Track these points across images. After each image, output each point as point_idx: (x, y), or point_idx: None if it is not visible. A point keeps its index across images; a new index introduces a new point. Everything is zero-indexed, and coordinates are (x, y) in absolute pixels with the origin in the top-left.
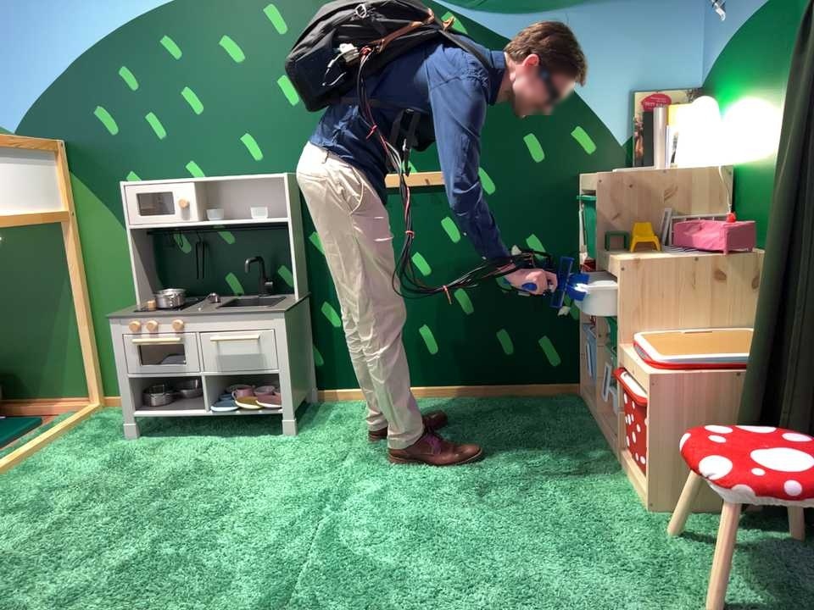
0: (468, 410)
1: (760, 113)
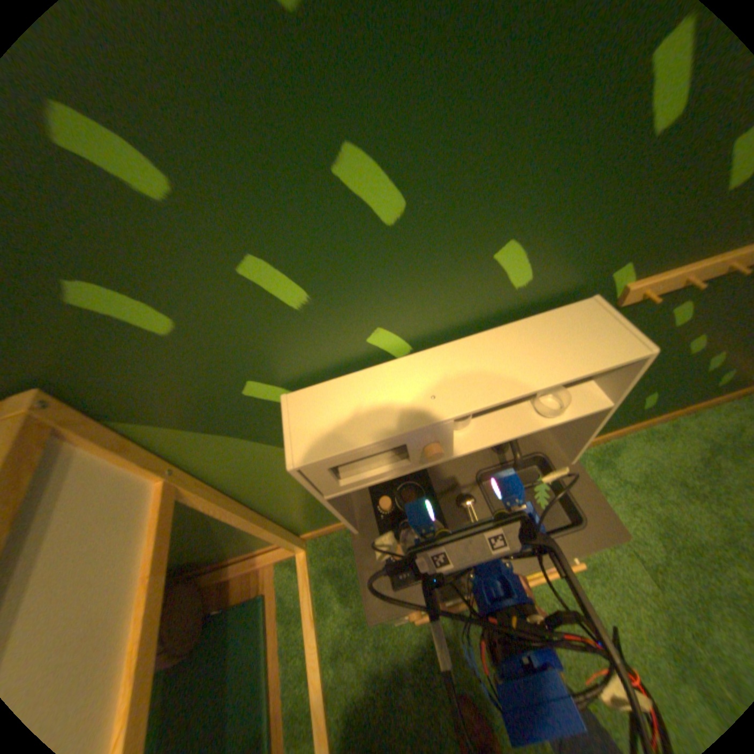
0: (686, 455)
1: None
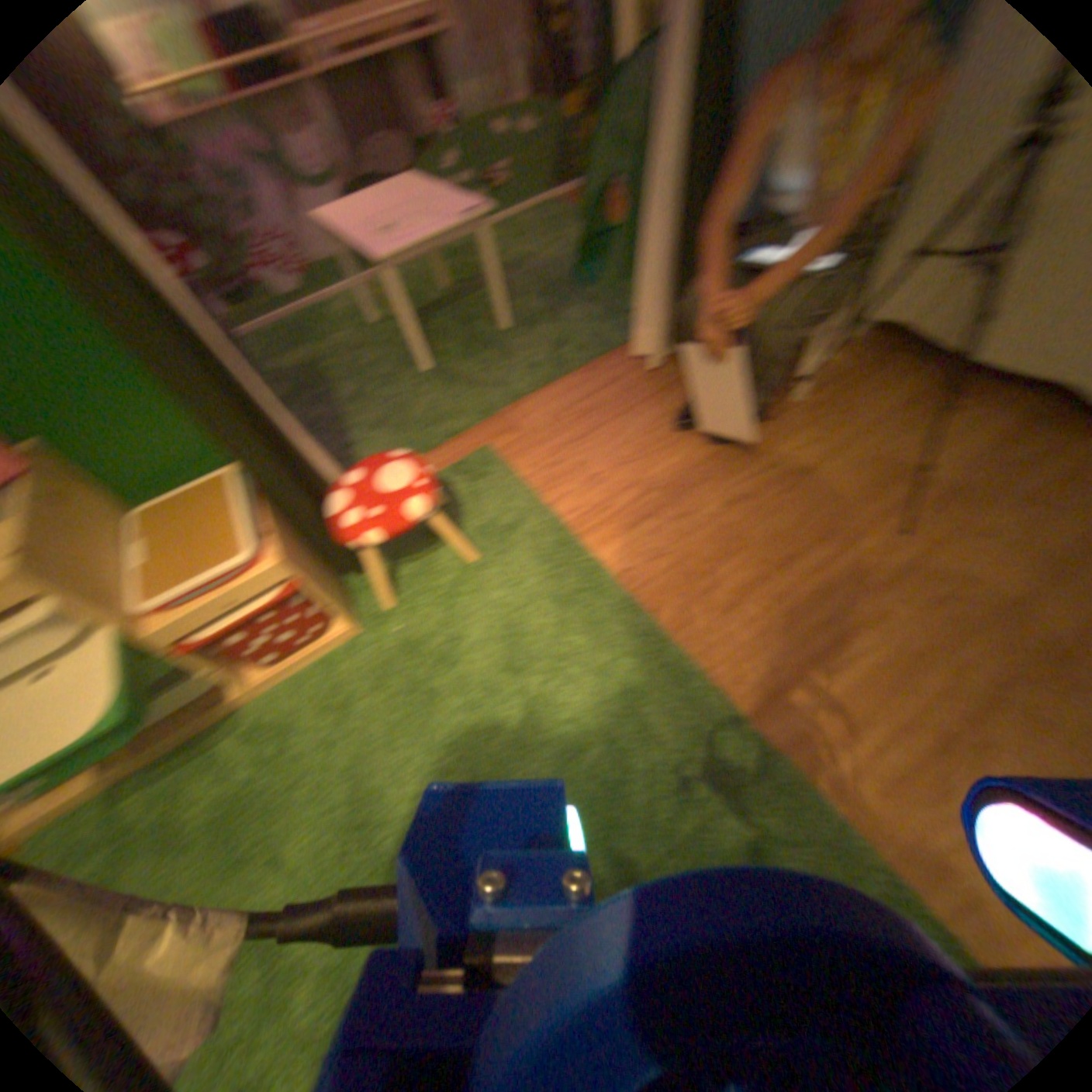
0: None
1: None
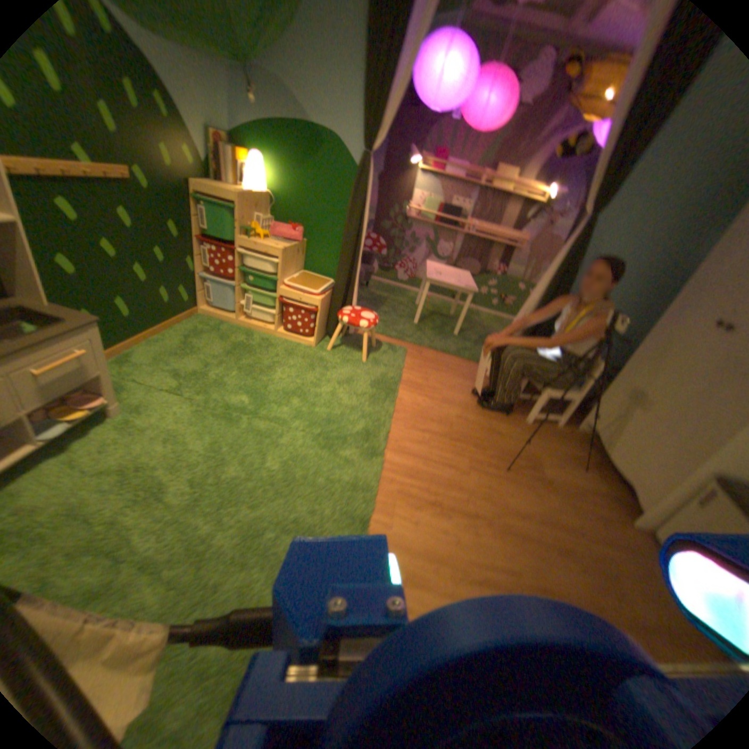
0: (168, 342)
1: (289, 173)
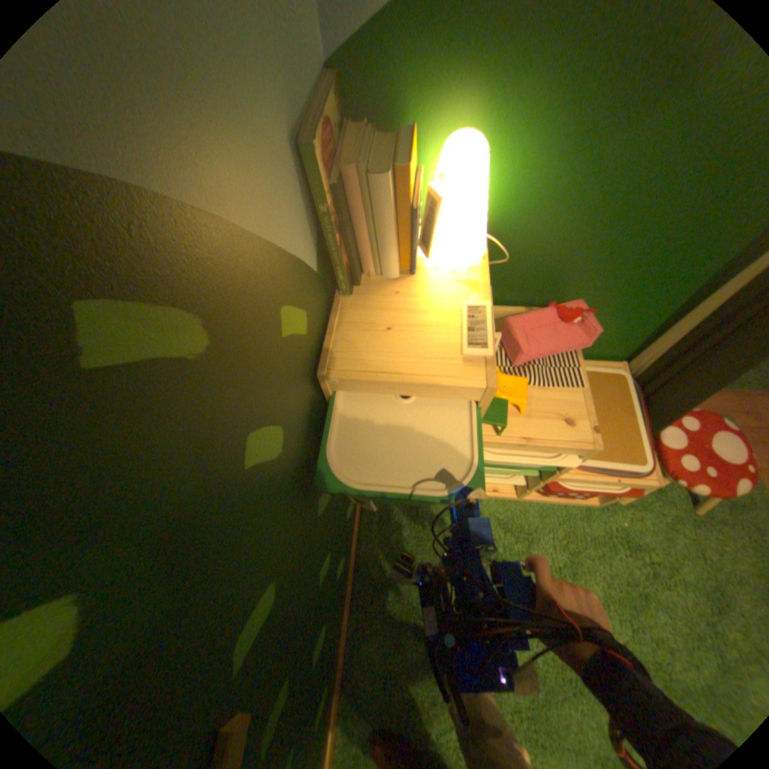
0: (389, 626)
1: (576, 156)
